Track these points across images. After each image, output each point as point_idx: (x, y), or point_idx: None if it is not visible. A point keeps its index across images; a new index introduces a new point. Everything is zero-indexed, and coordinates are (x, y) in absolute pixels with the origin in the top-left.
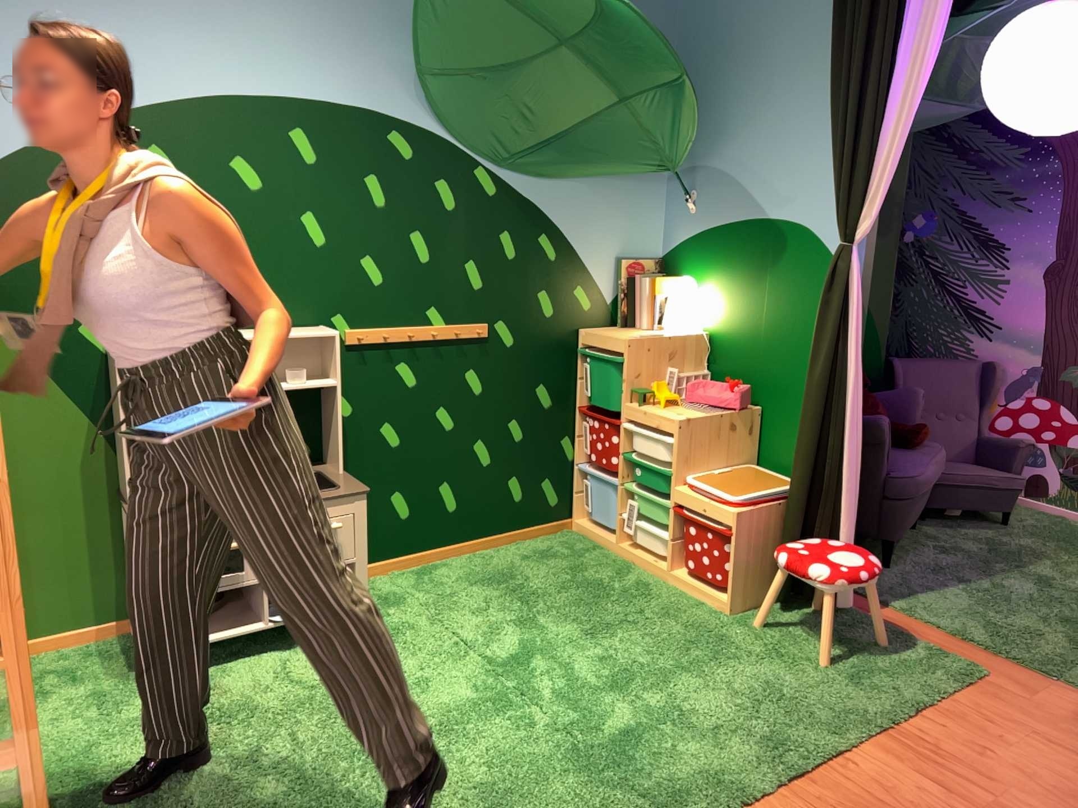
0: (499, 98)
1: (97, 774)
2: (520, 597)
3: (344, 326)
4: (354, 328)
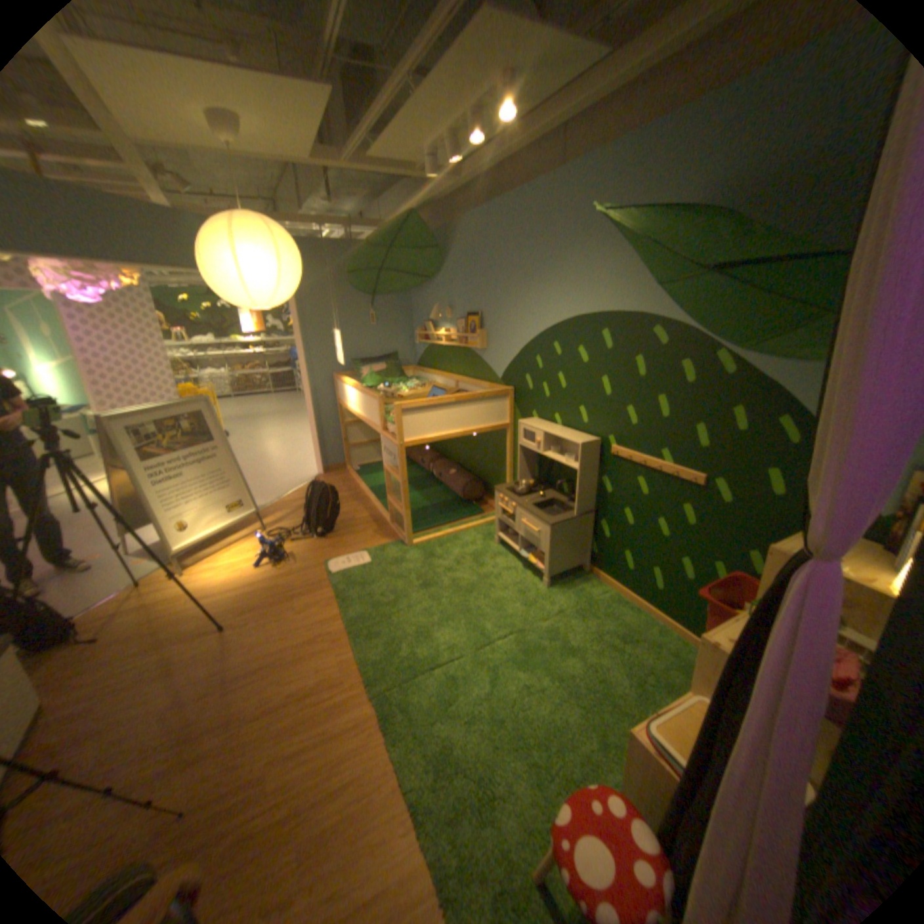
0: (726, 291)
1: (447, 545)
2: (606, 652)
3: (612, 444)
4: (616, 447)
